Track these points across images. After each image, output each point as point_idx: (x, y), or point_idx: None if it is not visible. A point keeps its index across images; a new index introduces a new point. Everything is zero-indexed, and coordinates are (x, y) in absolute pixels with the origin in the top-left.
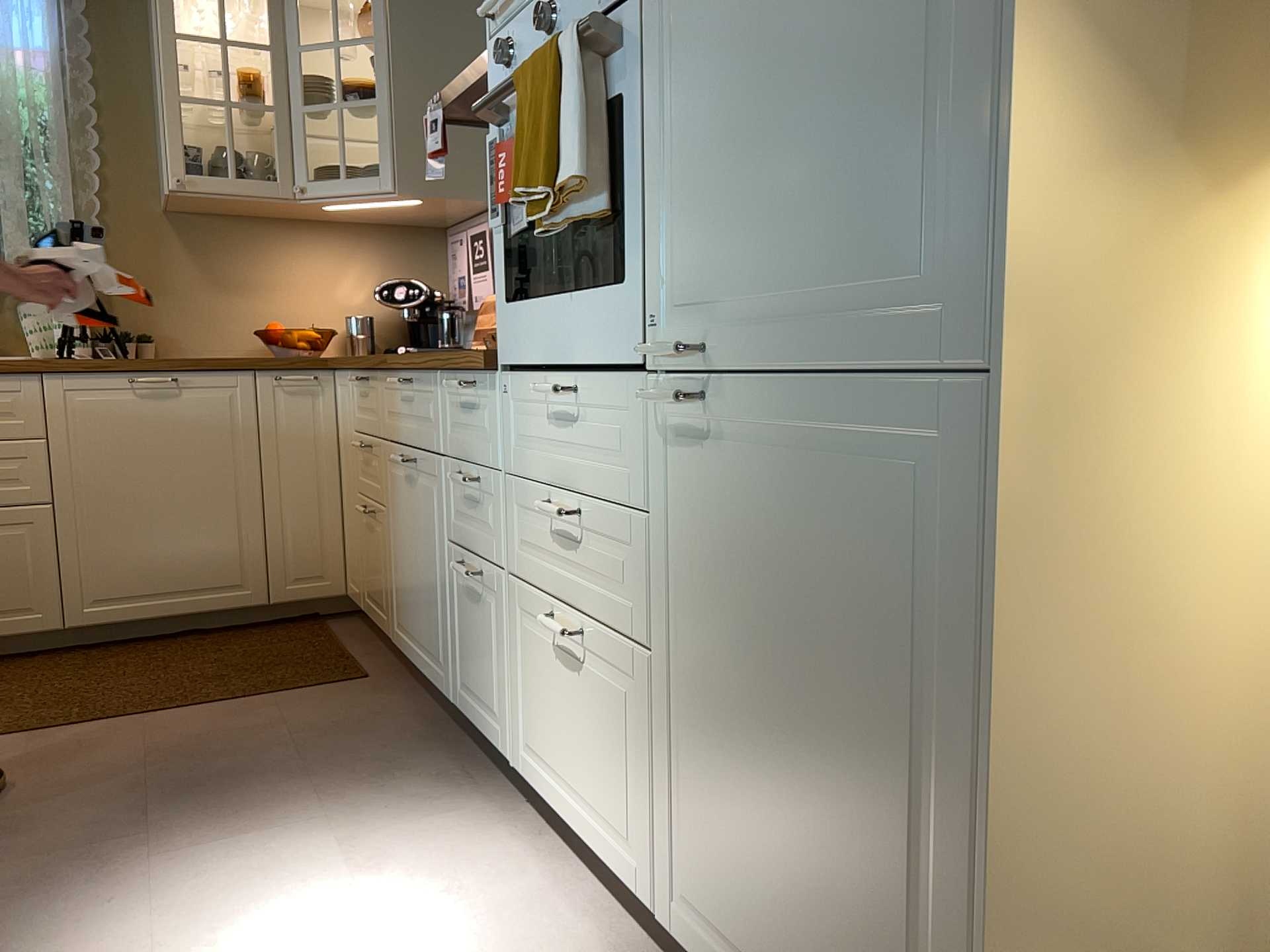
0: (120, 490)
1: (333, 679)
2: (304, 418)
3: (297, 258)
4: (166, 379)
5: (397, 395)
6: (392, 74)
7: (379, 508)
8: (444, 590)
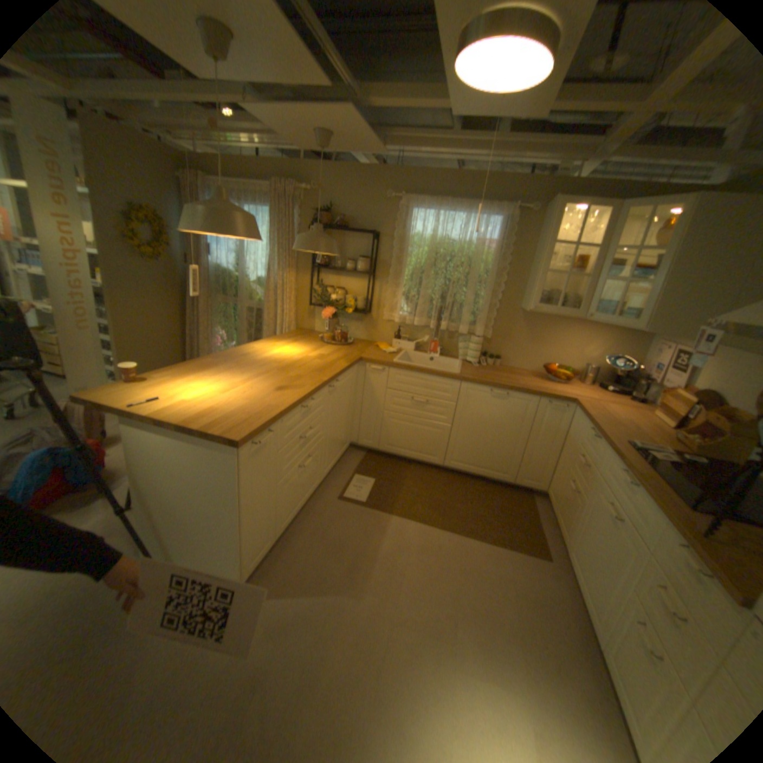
0: (474, 427)
1: (536, 553)
2: (555, 421)
3: (572, 333)
4: (504, 394)
5: (621, 474)
6: (671, 269)
7: (584, 496)
8: (620, 604)
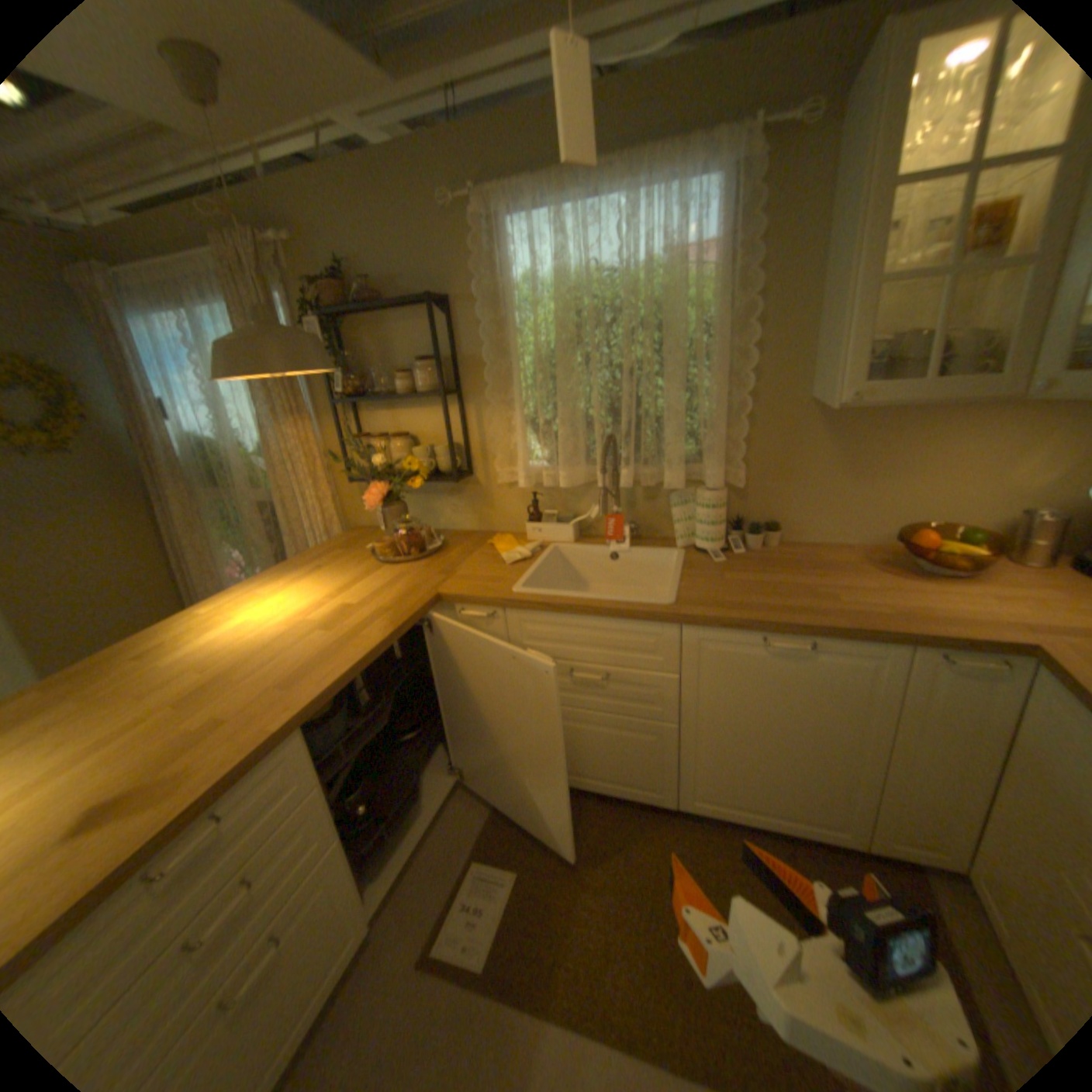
0: (738, 728)
1: None
2: (972, 705)
3: (968, 436)
4: (805, 648)
5: None
6: None
7: None
8: None
